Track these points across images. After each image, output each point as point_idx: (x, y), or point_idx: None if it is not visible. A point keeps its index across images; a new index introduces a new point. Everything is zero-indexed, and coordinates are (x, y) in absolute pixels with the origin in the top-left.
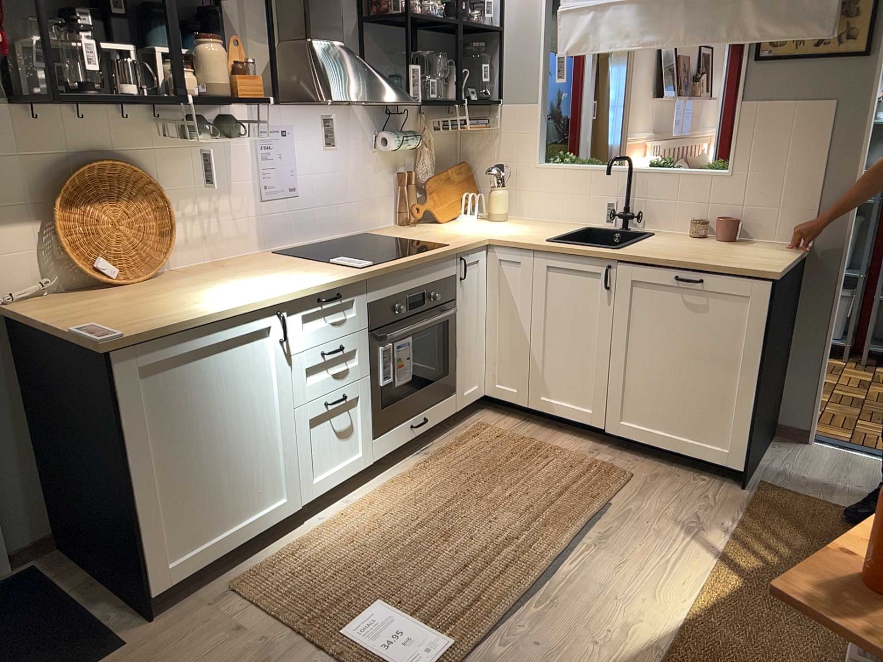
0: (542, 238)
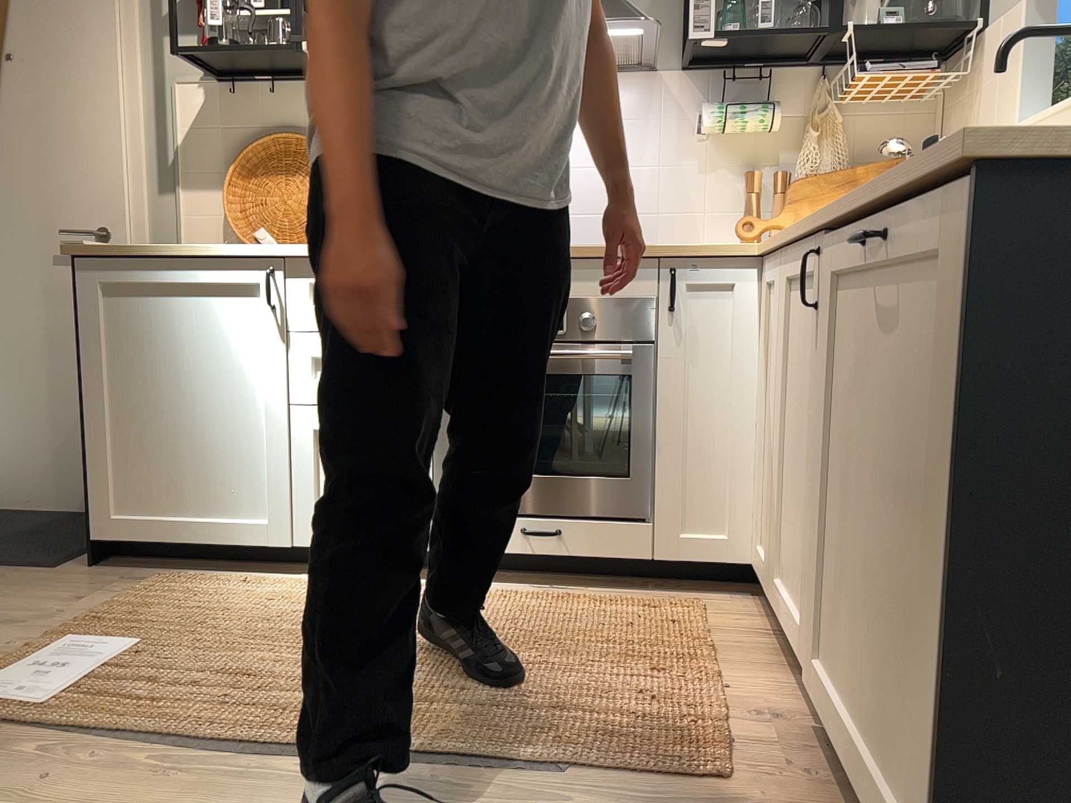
0: None
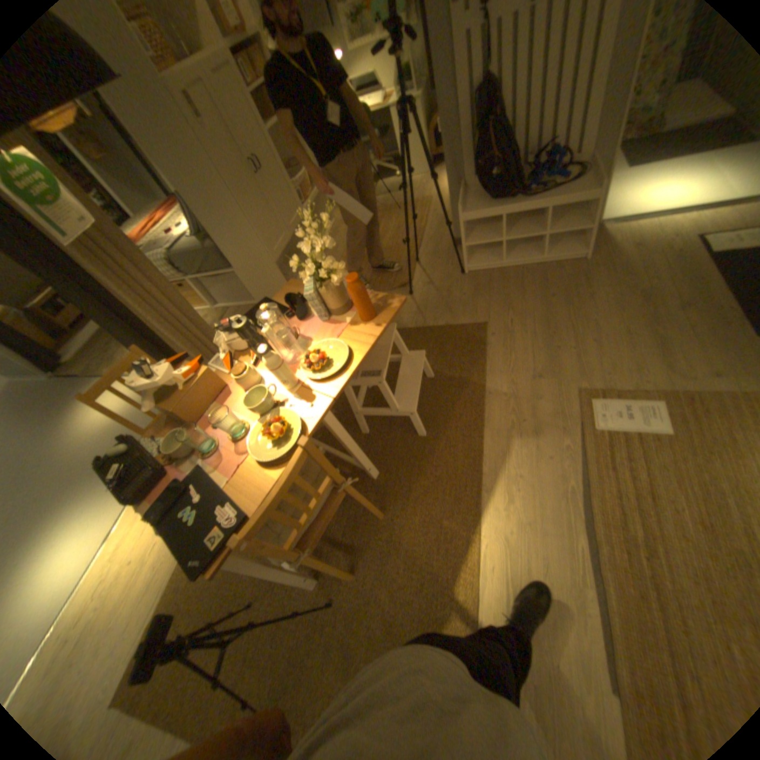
0: None
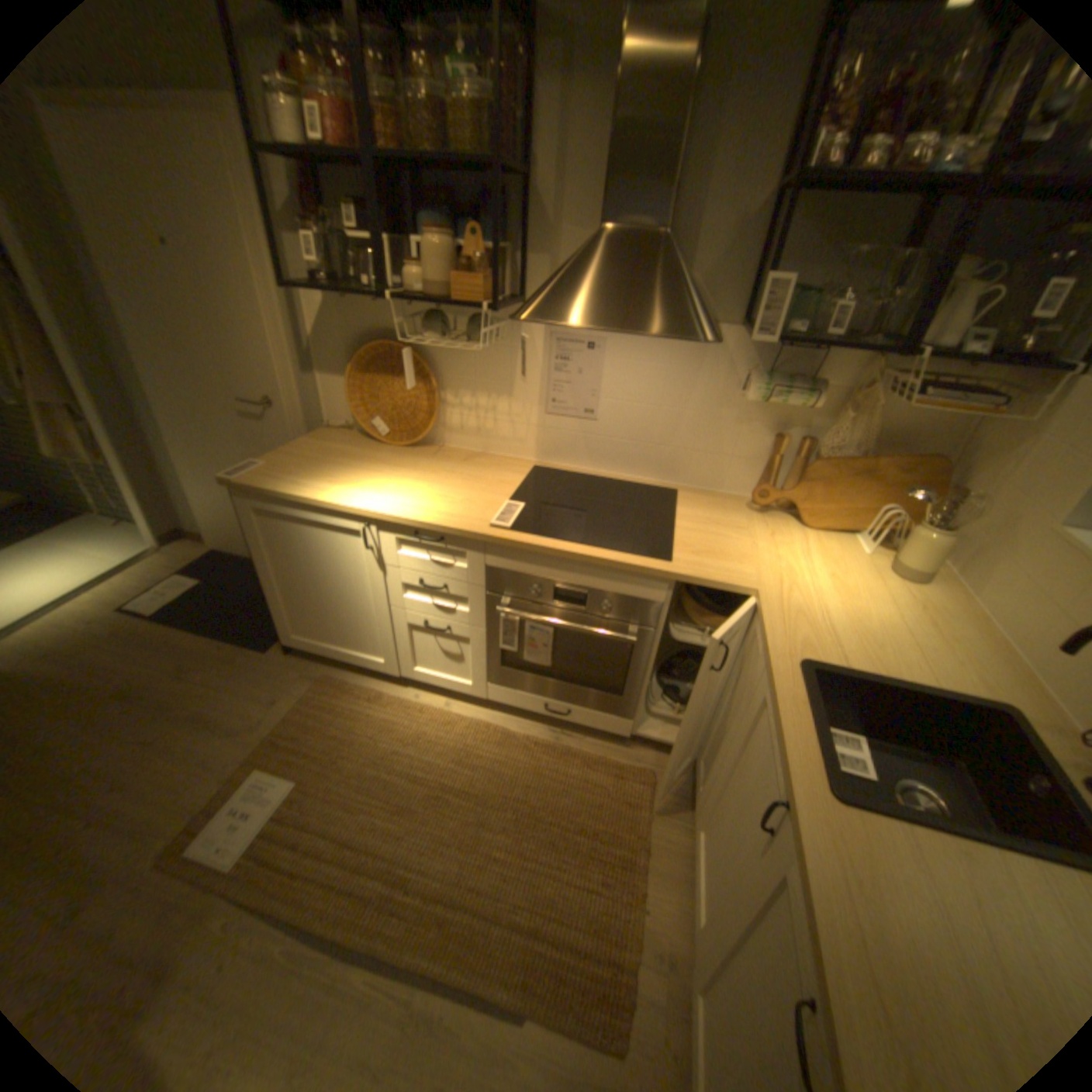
0: (813, 653)
